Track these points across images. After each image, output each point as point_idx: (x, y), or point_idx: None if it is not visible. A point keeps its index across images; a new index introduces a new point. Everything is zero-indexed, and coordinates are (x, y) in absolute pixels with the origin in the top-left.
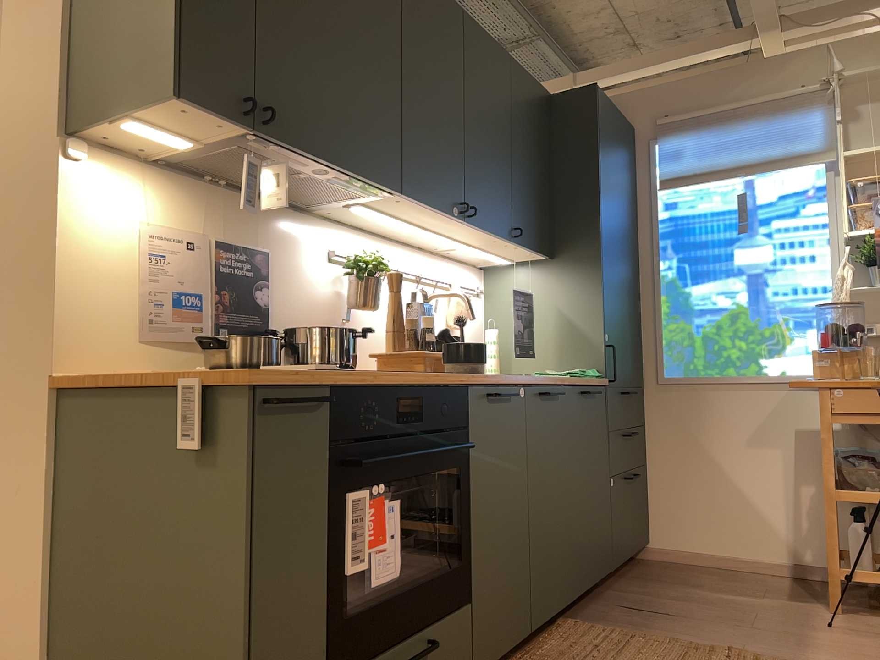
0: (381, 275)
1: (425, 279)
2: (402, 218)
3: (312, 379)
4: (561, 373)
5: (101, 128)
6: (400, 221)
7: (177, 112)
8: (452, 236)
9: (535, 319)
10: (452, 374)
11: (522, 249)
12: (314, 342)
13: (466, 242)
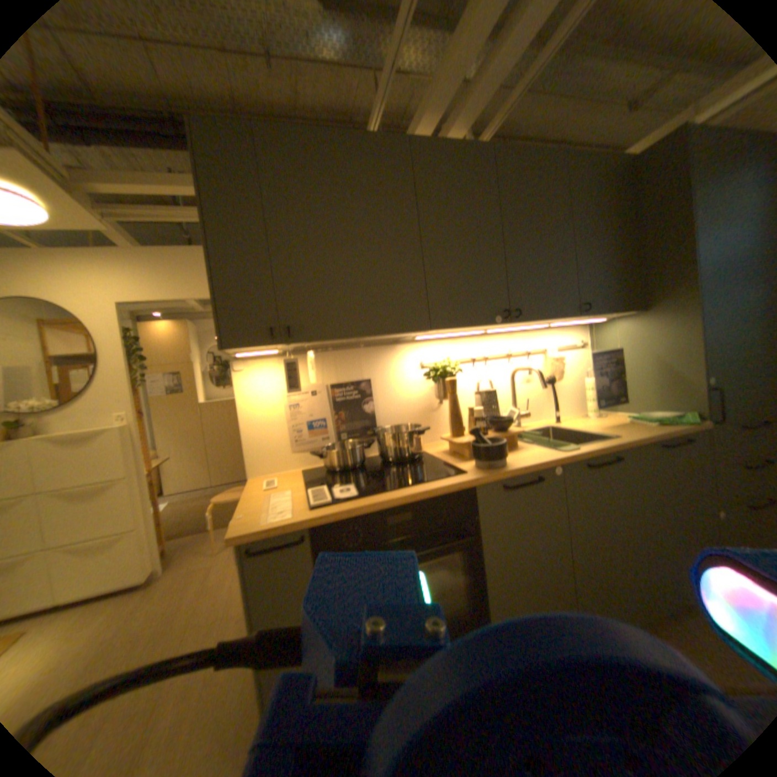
0: (458, 371)
1: (516, 353)
2: (463, 331)
3: (289, 527)
4: (652, 417)
5: (237, 354)
6: (464, 332)
7: (238, 349)
8: (521, 325)
9: (633, 365)
10: (462, 474)
11: (602, 314)
12: (387, 441)
13: (540, 323)
